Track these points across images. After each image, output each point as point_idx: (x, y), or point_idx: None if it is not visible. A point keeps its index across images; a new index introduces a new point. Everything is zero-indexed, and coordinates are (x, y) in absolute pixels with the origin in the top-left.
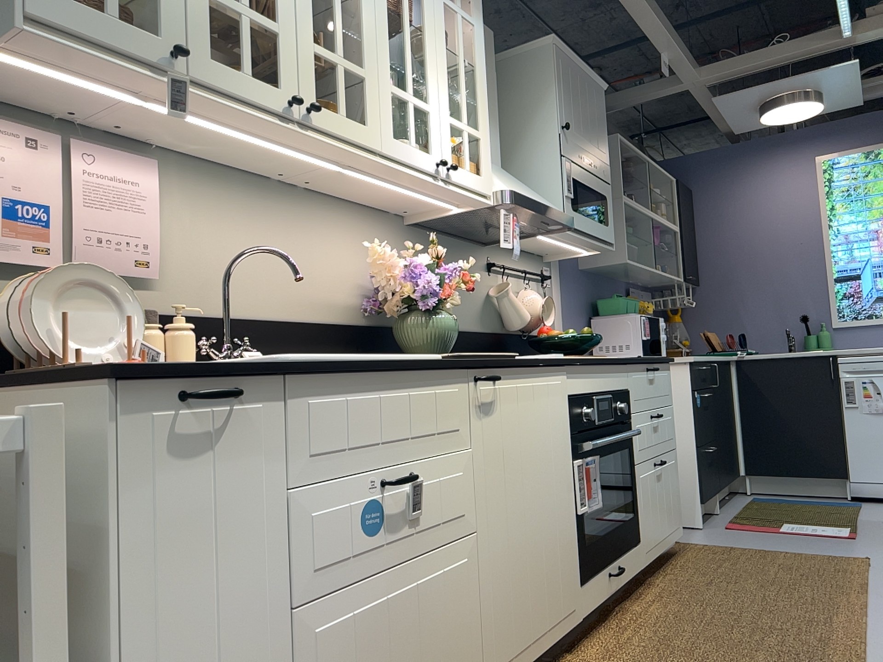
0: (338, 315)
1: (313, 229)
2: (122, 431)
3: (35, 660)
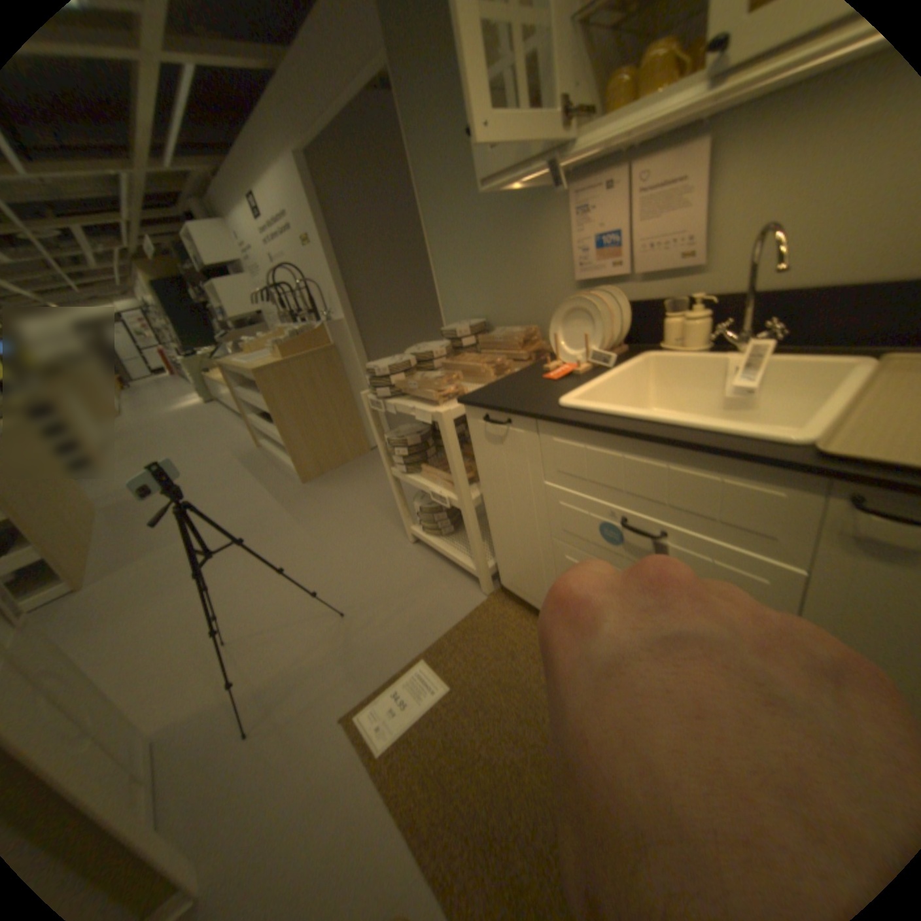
0: None
1: None
2: (473, 425)
3: (457, 484)
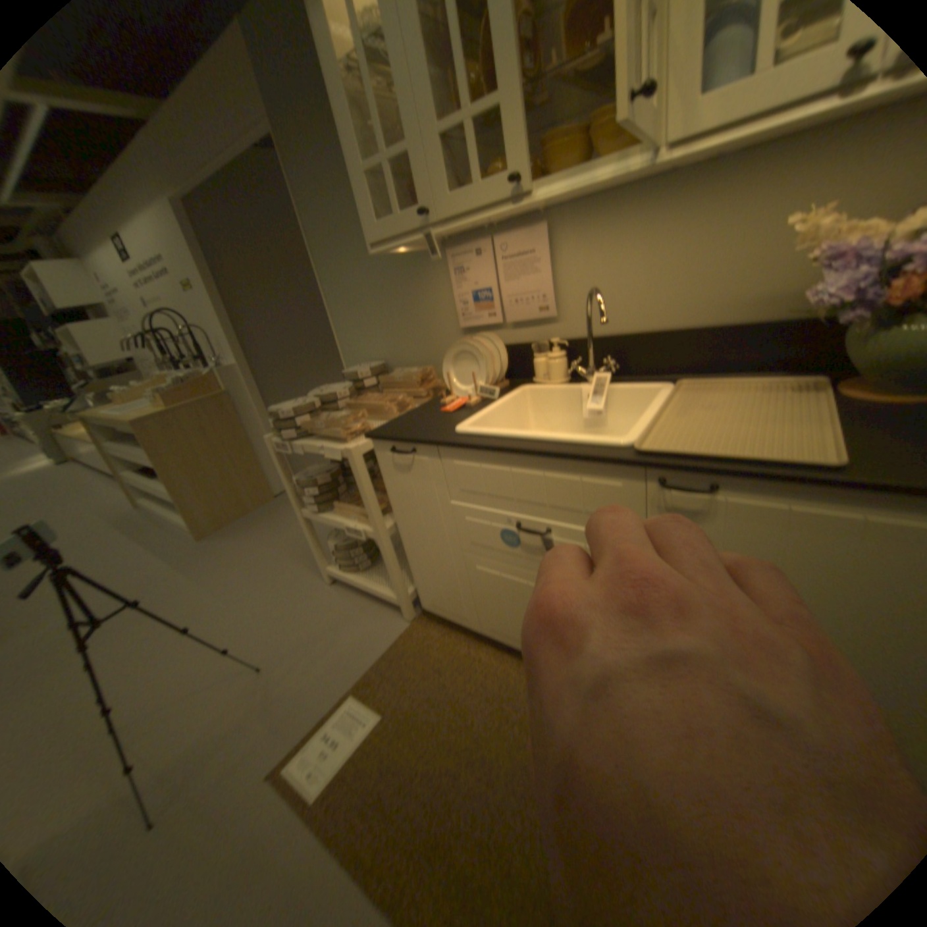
0: (781, 310)
1: (750, 205)
2: (381, 459)
3: (370, 517)
